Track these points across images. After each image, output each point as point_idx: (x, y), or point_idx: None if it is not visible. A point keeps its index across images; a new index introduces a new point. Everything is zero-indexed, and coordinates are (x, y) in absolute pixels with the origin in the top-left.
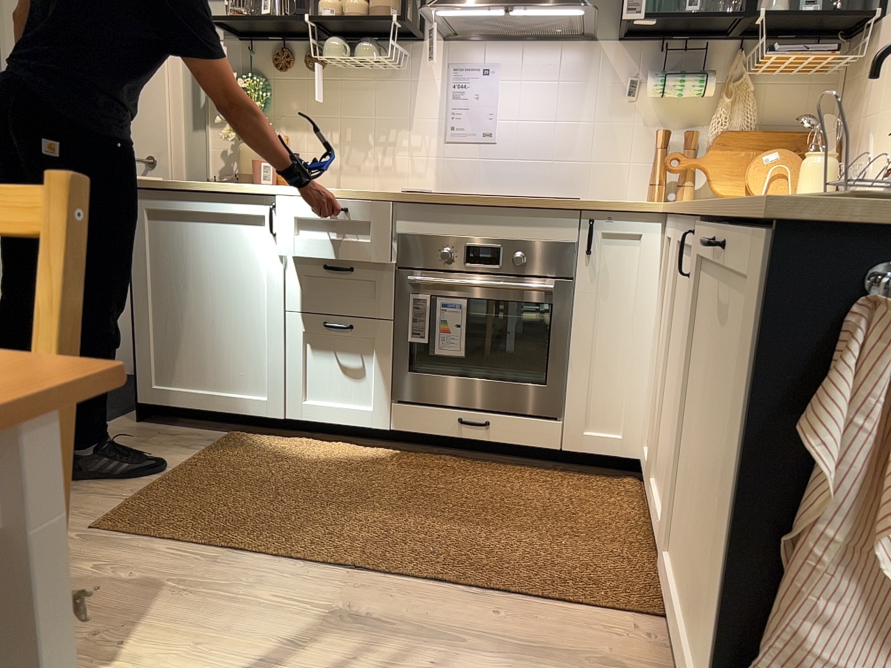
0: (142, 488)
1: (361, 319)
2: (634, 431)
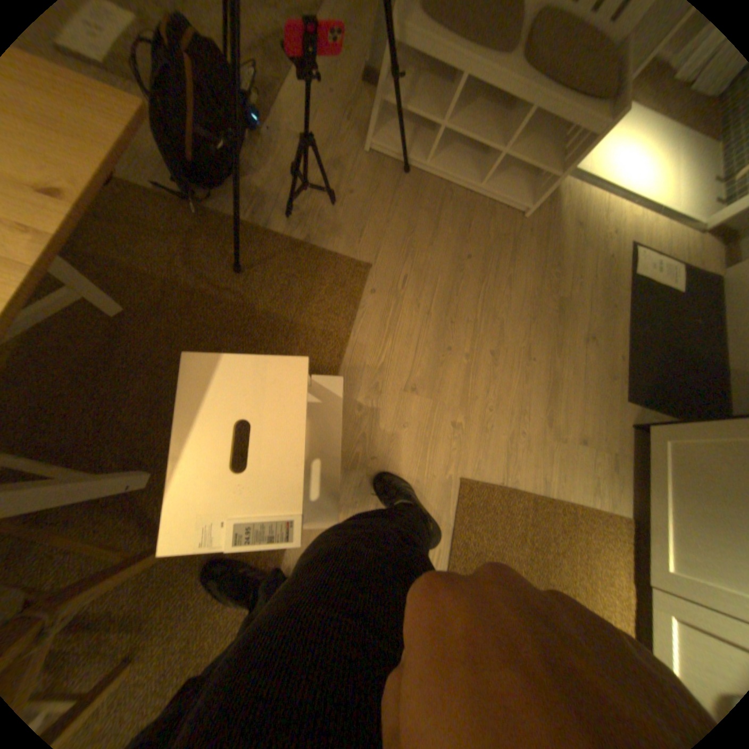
0: (519, 483)
1: None
2: None
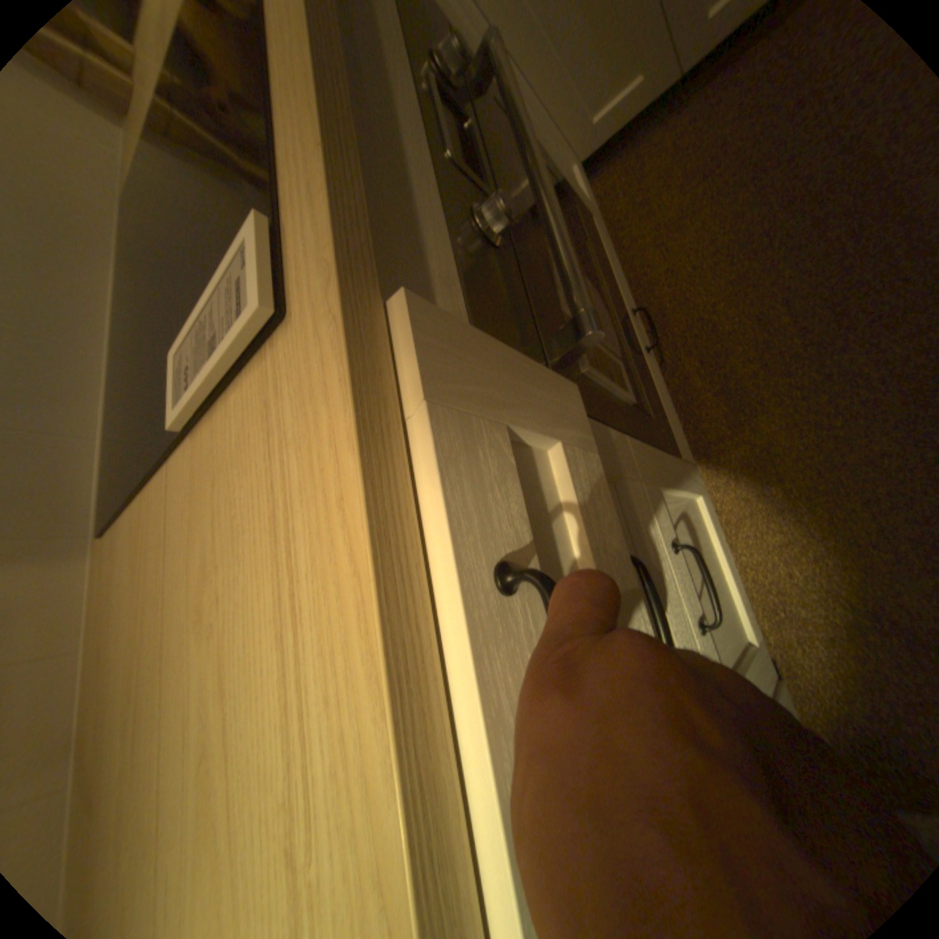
0: None
1: (658, 525)
2: (569, 149)
